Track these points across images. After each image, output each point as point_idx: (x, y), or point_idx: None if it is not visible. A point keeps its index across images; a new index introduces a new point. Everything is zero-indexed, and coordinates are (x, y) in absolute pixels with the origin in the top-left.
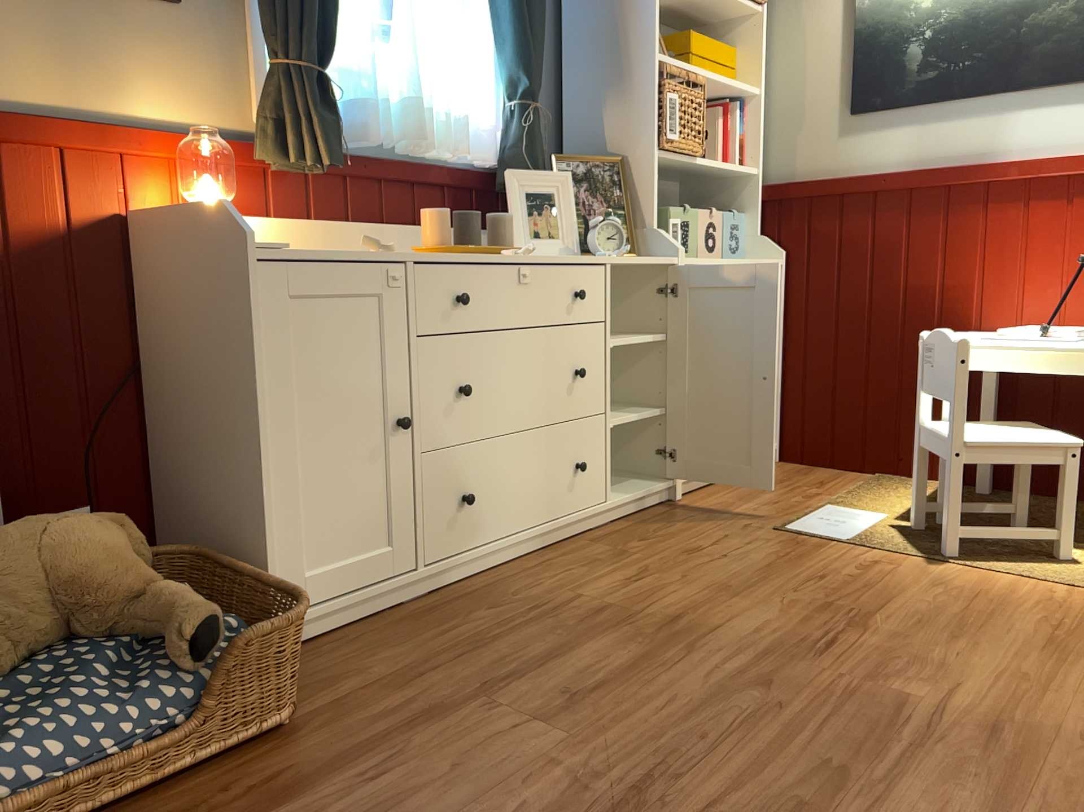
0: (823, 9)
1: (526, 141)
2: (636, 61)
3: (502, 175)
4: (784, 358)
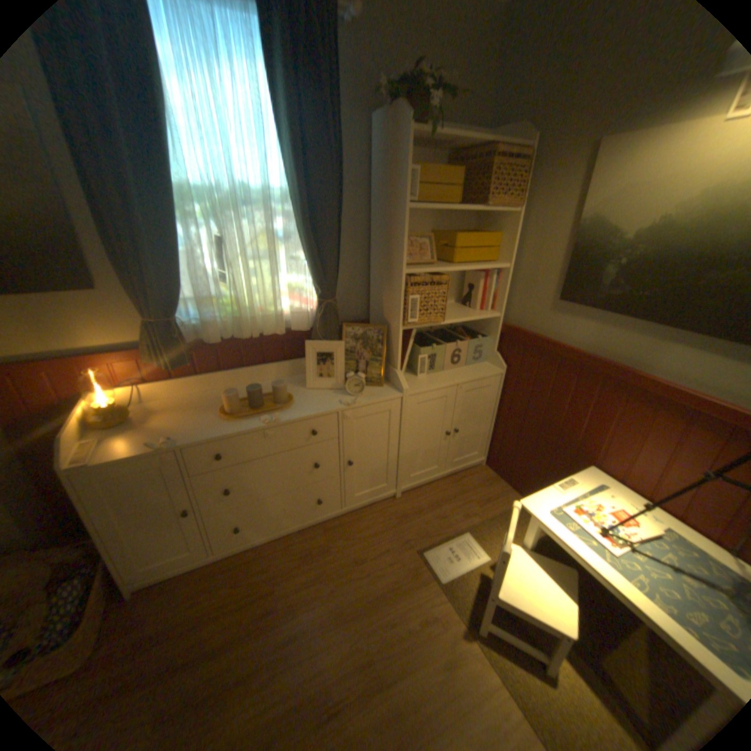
0: (561, 215)
1: (320, 321)
2: (395, 270)
3: (313, 334)
4: (497, 420)
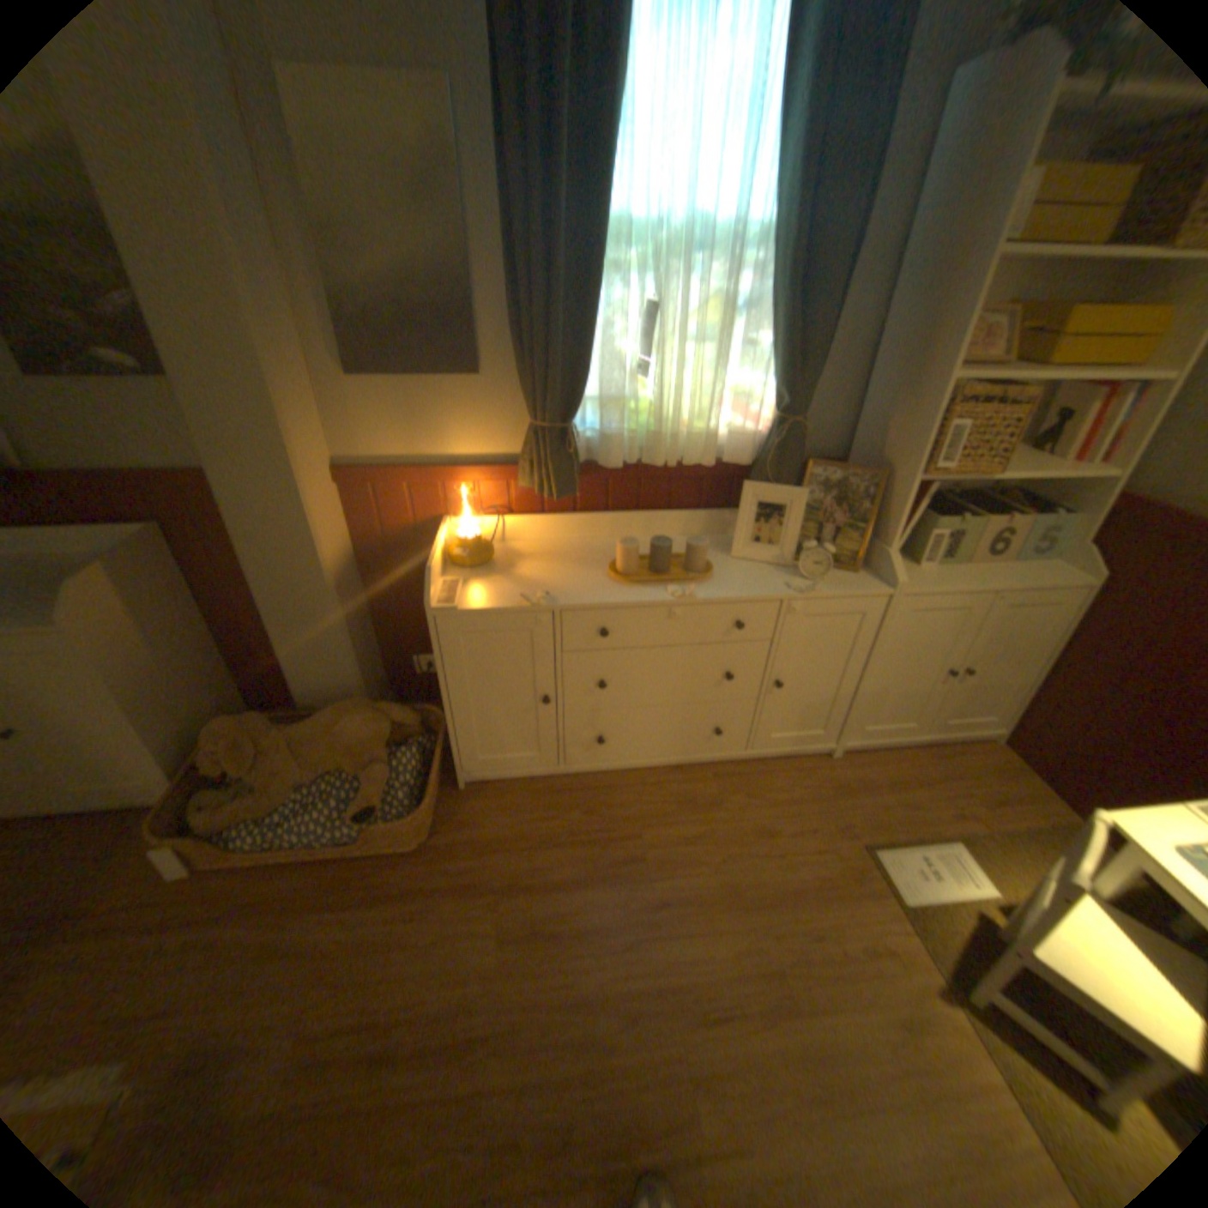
0: None
1: (775, 452)
2: (934, 373)
3: (754, 472)
4: (1054, 670)
